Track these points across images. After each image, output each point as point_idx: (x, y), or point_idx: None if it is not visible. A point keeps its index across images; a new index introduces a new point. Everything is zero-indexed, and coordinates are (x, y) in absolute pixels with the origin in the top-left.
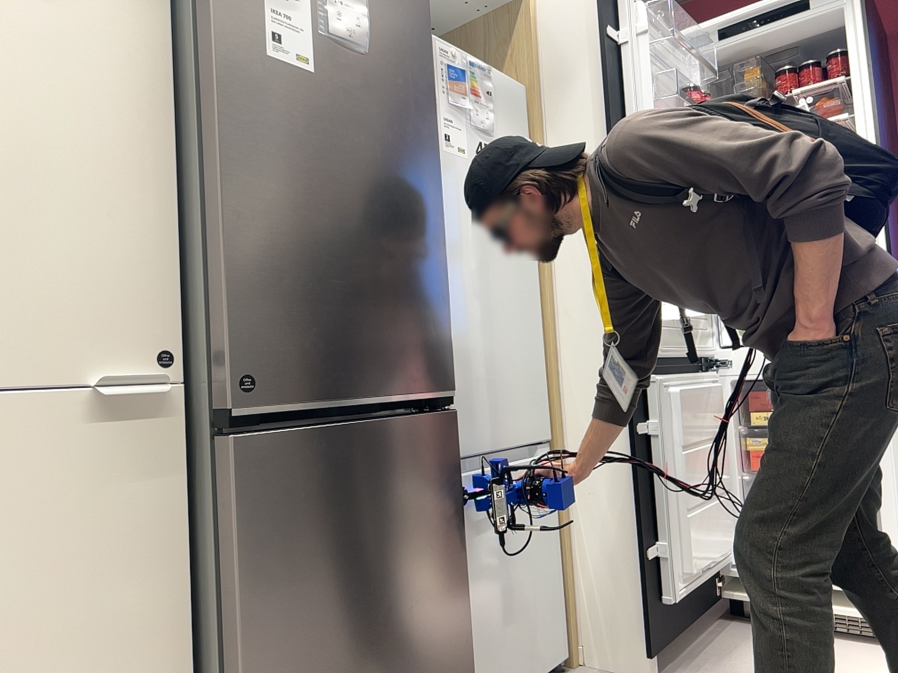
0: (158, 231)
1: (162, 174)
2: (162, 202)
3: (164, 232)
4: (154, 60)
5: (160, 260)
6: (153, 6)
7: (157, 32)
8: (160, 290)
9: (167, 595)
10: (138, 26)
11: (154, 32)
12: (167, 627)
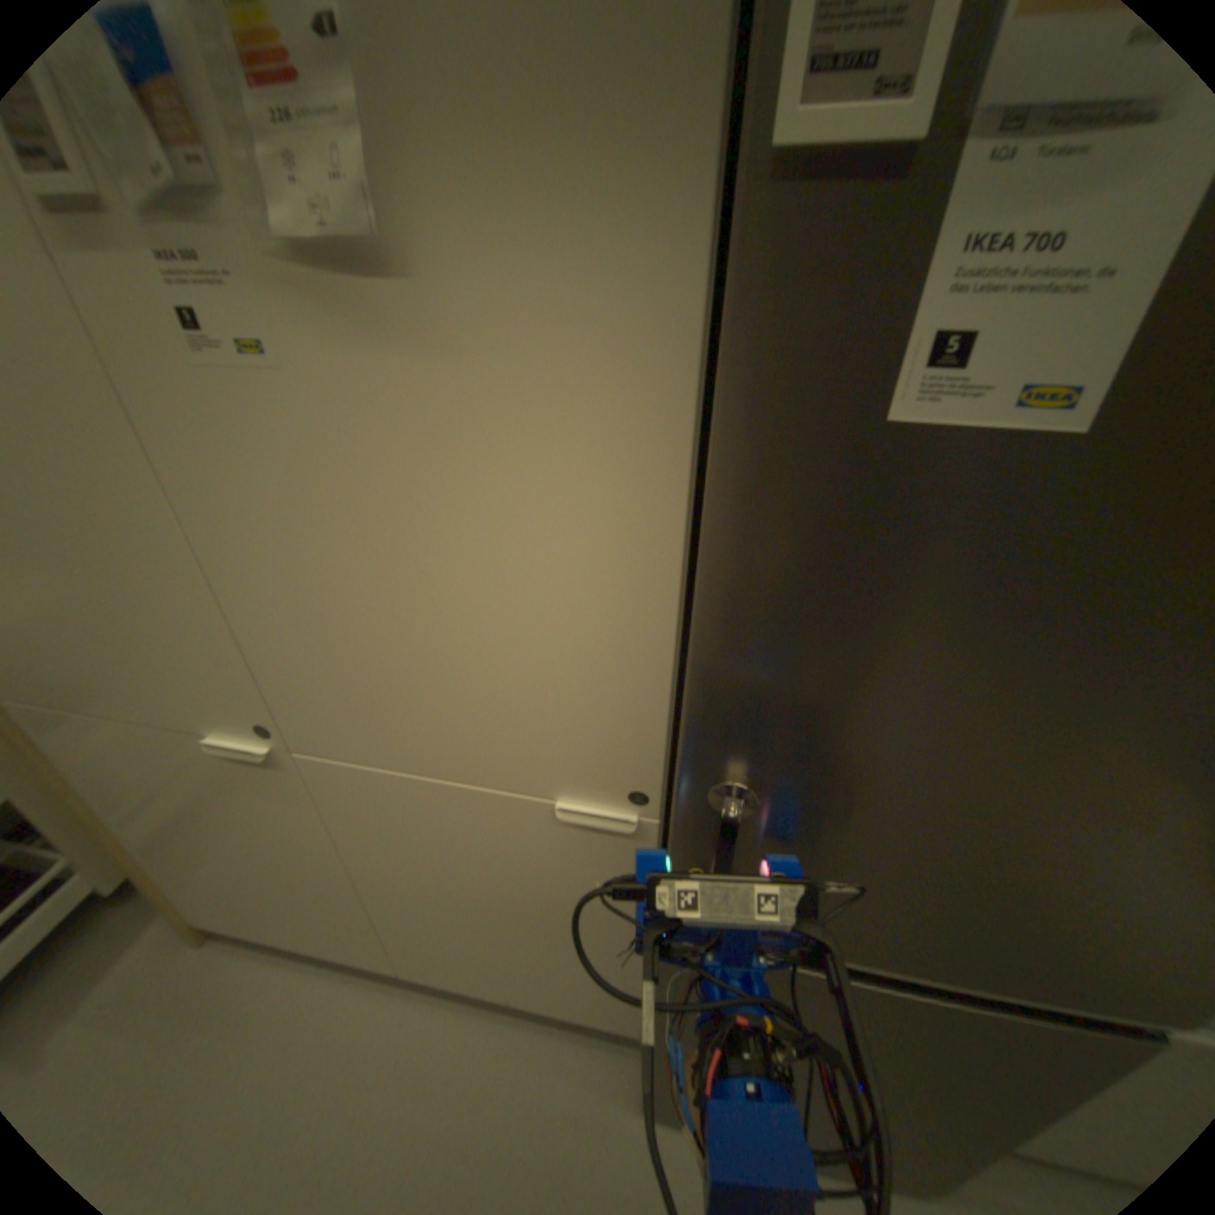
0: (643, 673)
1: (655, 600)
2: (653, 639)
3: (650, 674)
4: (660, 399)
5: (641, 705)
6: (669, 258)
7: (671, 331)
8: (640, 735)
9: (627, 934)
10: (630, 330)
11: (664, 332)
12: (626, 948)
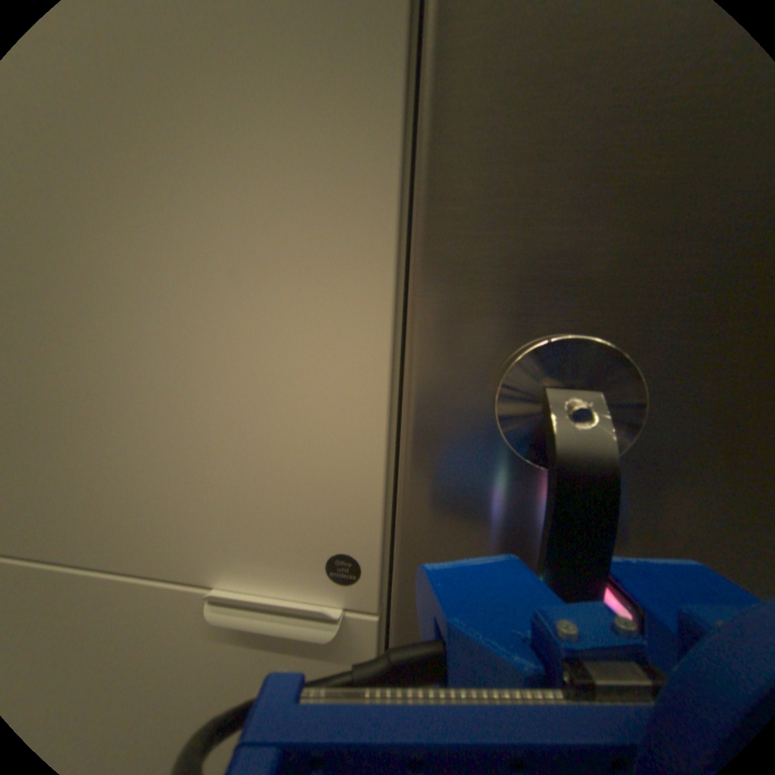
0: (365, 290)
1: (383, 127)
2: (380, 212)
3: (377, 290)
4: None
5: (363, 361)
6: None
7: None
8: (360, 425)
9: None
10: None
11: None
12: None
